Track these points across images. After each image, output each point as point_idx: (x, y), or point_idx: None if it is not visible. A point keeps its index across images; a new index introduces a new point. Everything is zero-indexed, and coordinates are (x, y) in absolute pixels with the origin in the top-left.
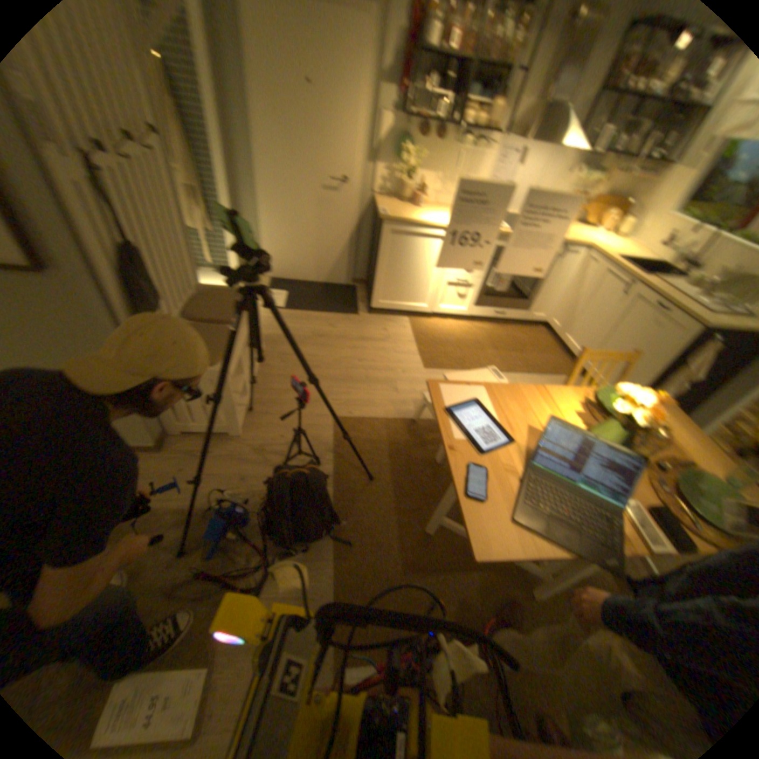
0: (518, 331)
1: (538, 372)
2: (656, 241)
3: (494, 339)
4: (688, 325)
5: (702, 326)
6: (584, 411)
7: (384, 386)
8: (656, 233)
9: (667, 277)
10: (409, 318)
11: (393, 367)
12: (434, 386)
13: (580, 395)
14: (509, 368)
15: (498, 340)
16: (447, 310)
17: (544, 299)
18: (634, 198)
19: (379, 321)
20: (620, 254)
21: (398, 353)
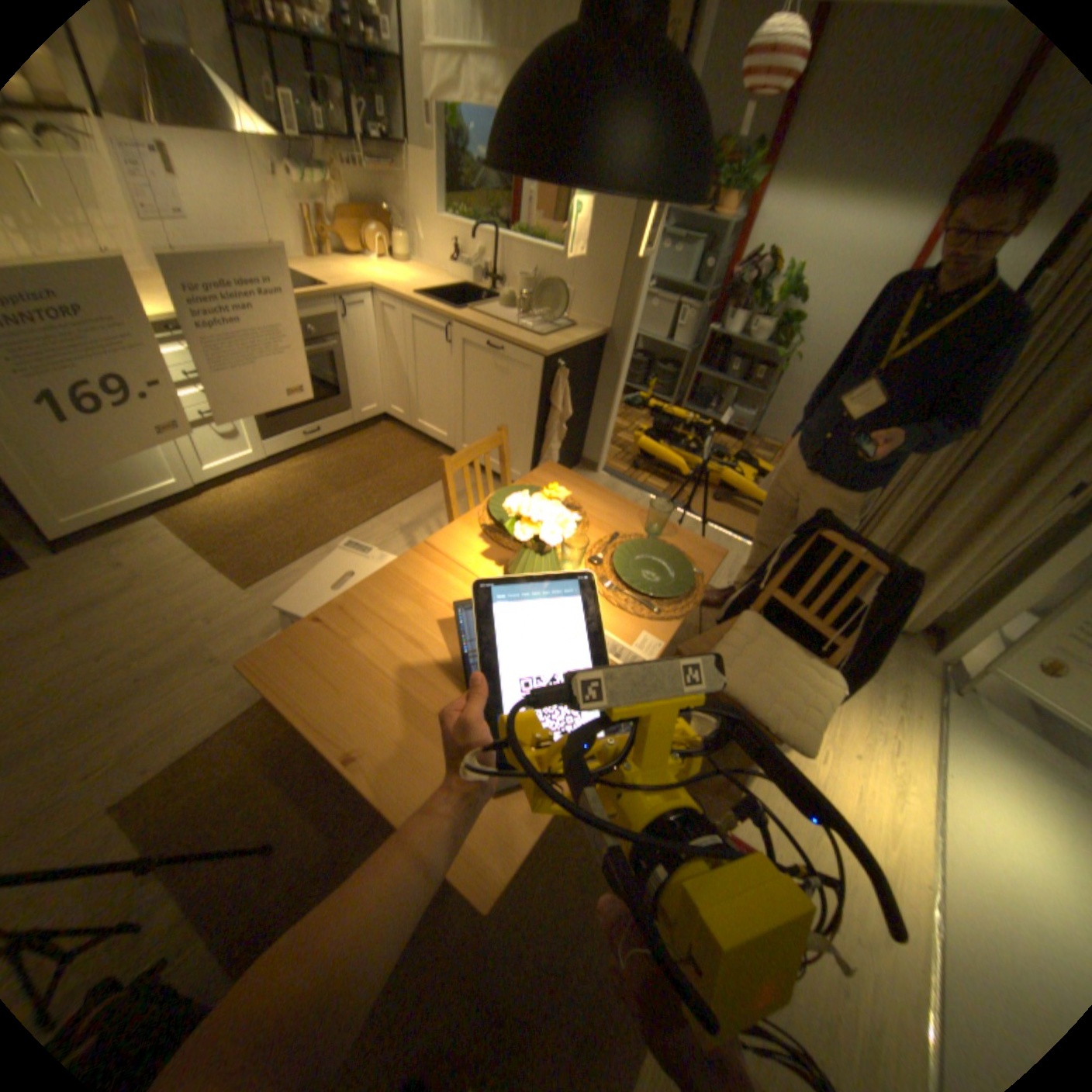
0: (355, 444)
1: (414, 491)
2: (444, 257)
3: (328, 474)
4: (529, 360)
5: (542, 356)
6: (487, 544)
7: (183, 670)
8: (438, 247)
9: (478, 304)
10: (154, 515)
11: (178, 624)
12: (251, 664)
13: (472, 524)
14: (374, 506)
15: (334, 473)
16: (219, 468)
17: (361, 385)
18: (385, 201)
19: (89, 554)
20: (413, 290)
21: (174, 592)
